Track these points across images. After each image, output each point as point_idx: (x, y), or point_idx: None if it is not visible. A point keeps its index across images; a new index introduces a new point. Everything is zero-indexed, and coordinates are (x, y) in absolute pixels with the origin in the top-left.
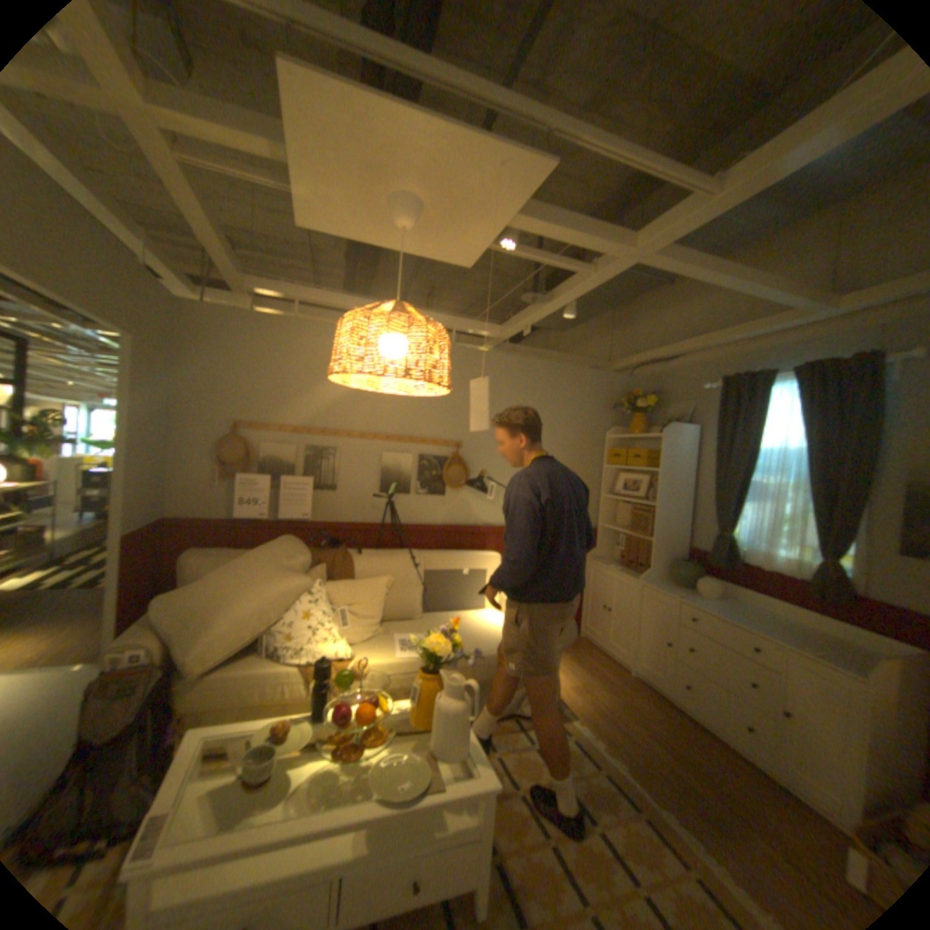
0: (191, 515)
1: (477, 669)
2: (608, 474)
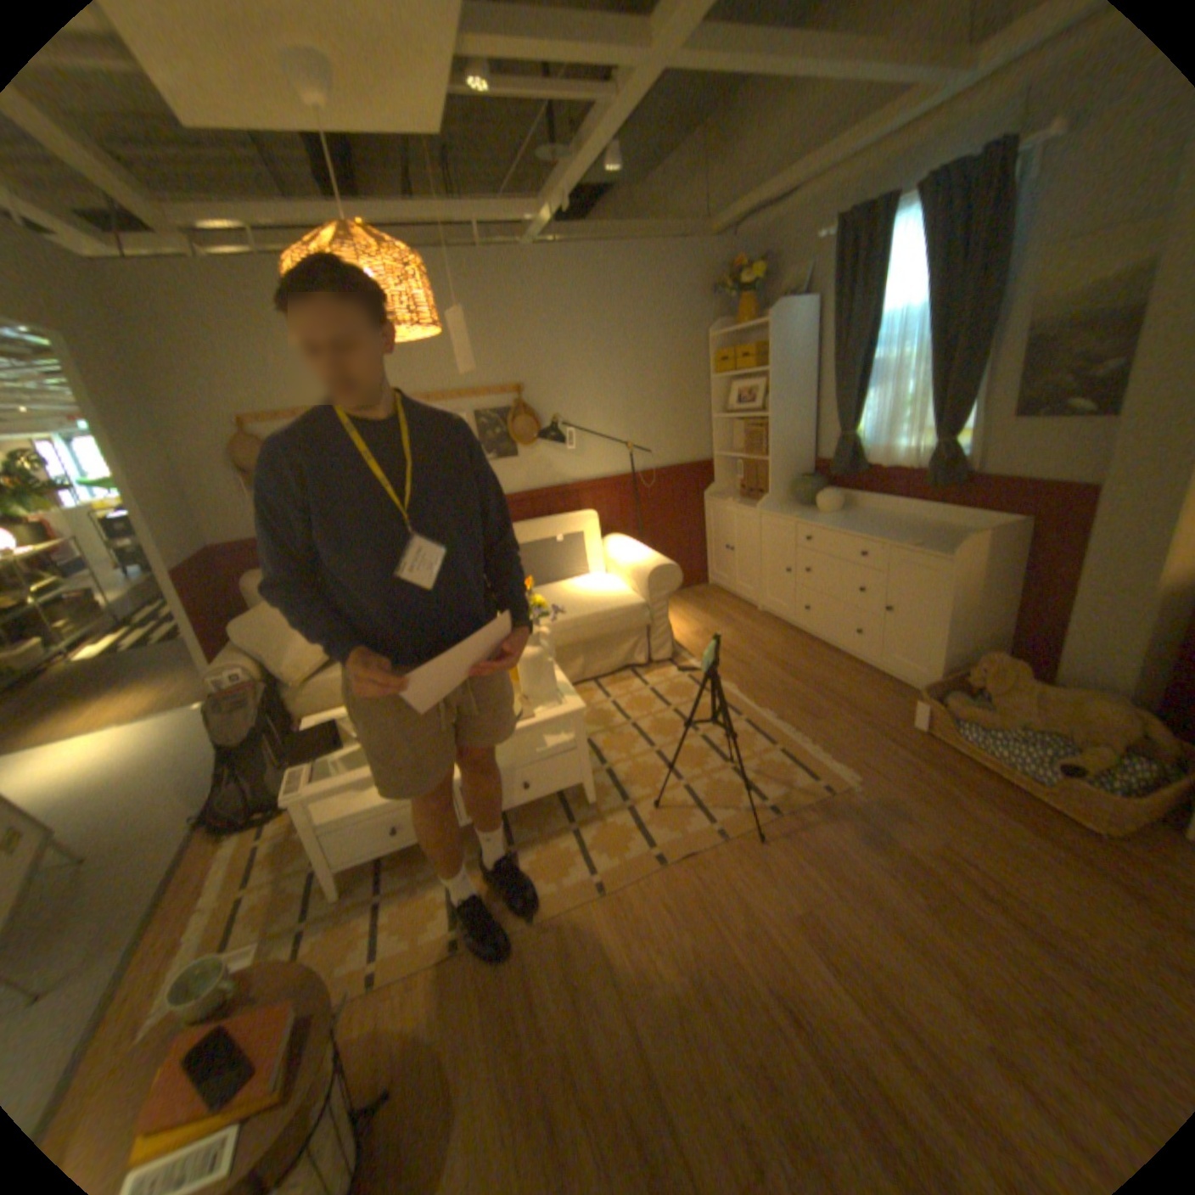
0: (236, 538)
1: (578, 630)
2: (718, 387)
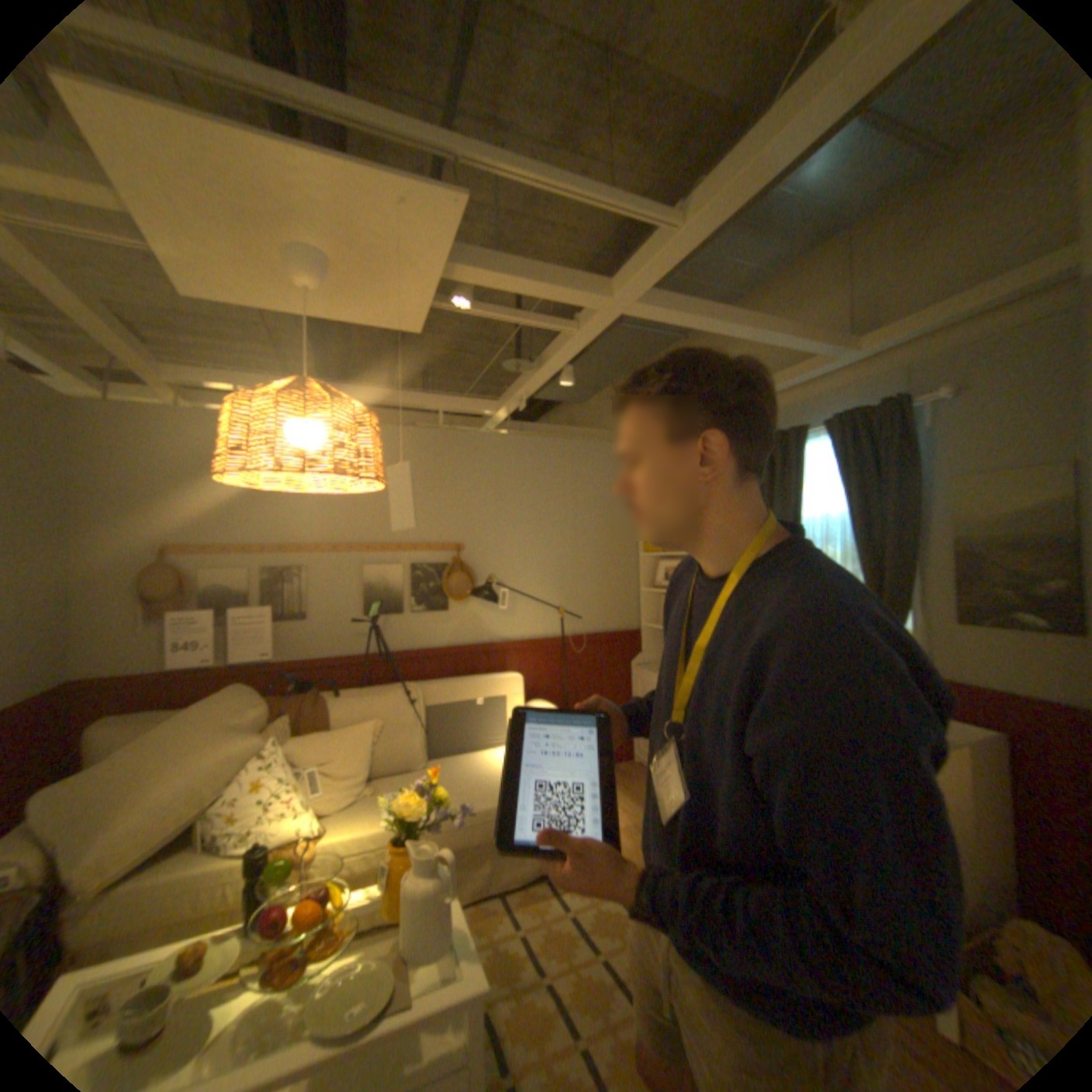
0: (113, 671)
1: (490, 824)
2: (647, 563)
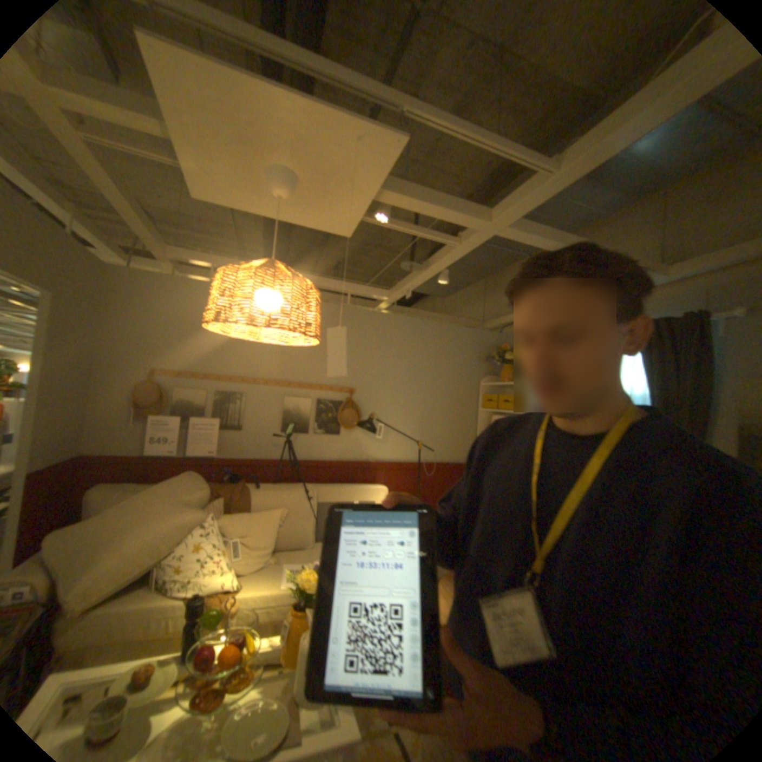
0: (108, 453)
1: None
2: (484, 416)
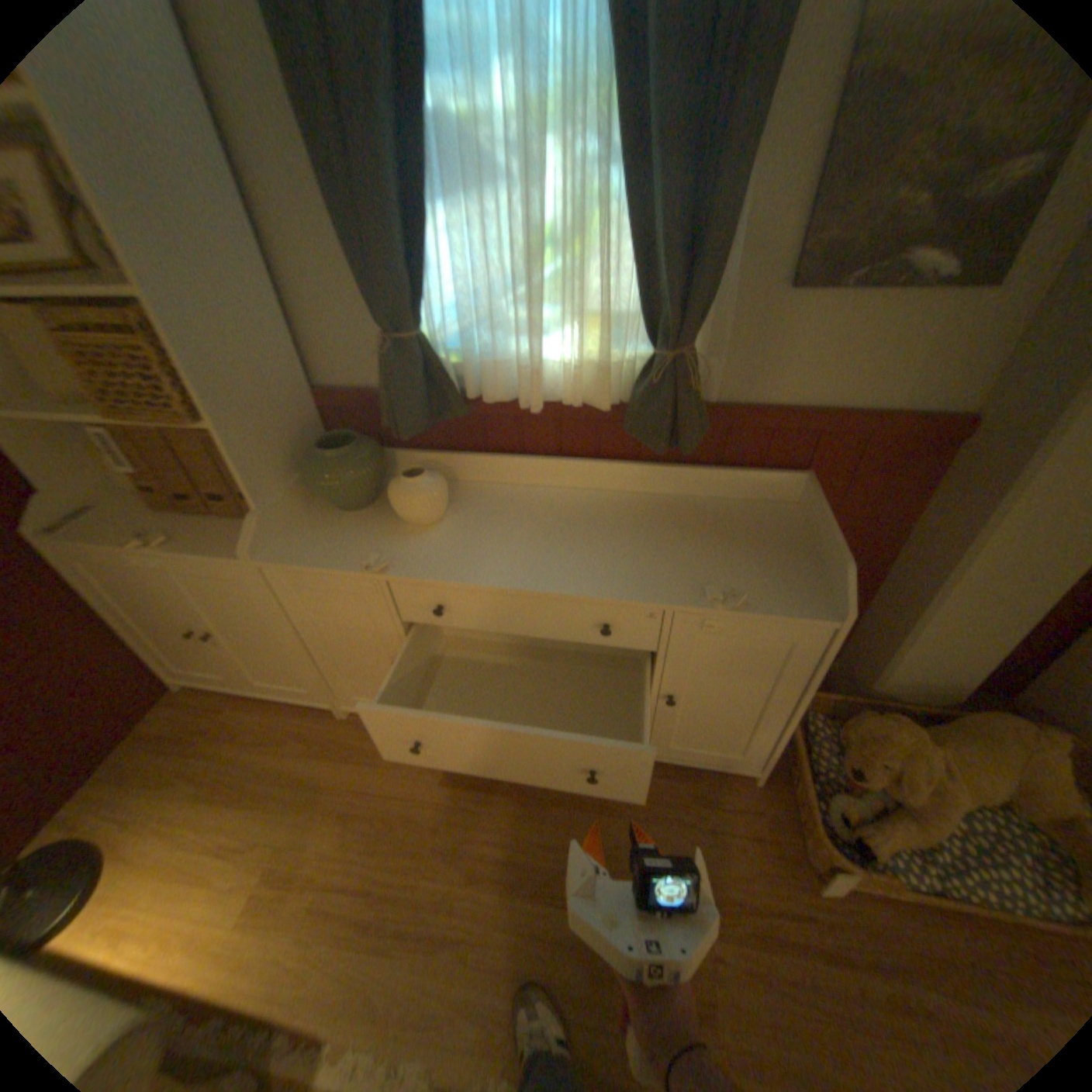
0: None
1: None
2: None
